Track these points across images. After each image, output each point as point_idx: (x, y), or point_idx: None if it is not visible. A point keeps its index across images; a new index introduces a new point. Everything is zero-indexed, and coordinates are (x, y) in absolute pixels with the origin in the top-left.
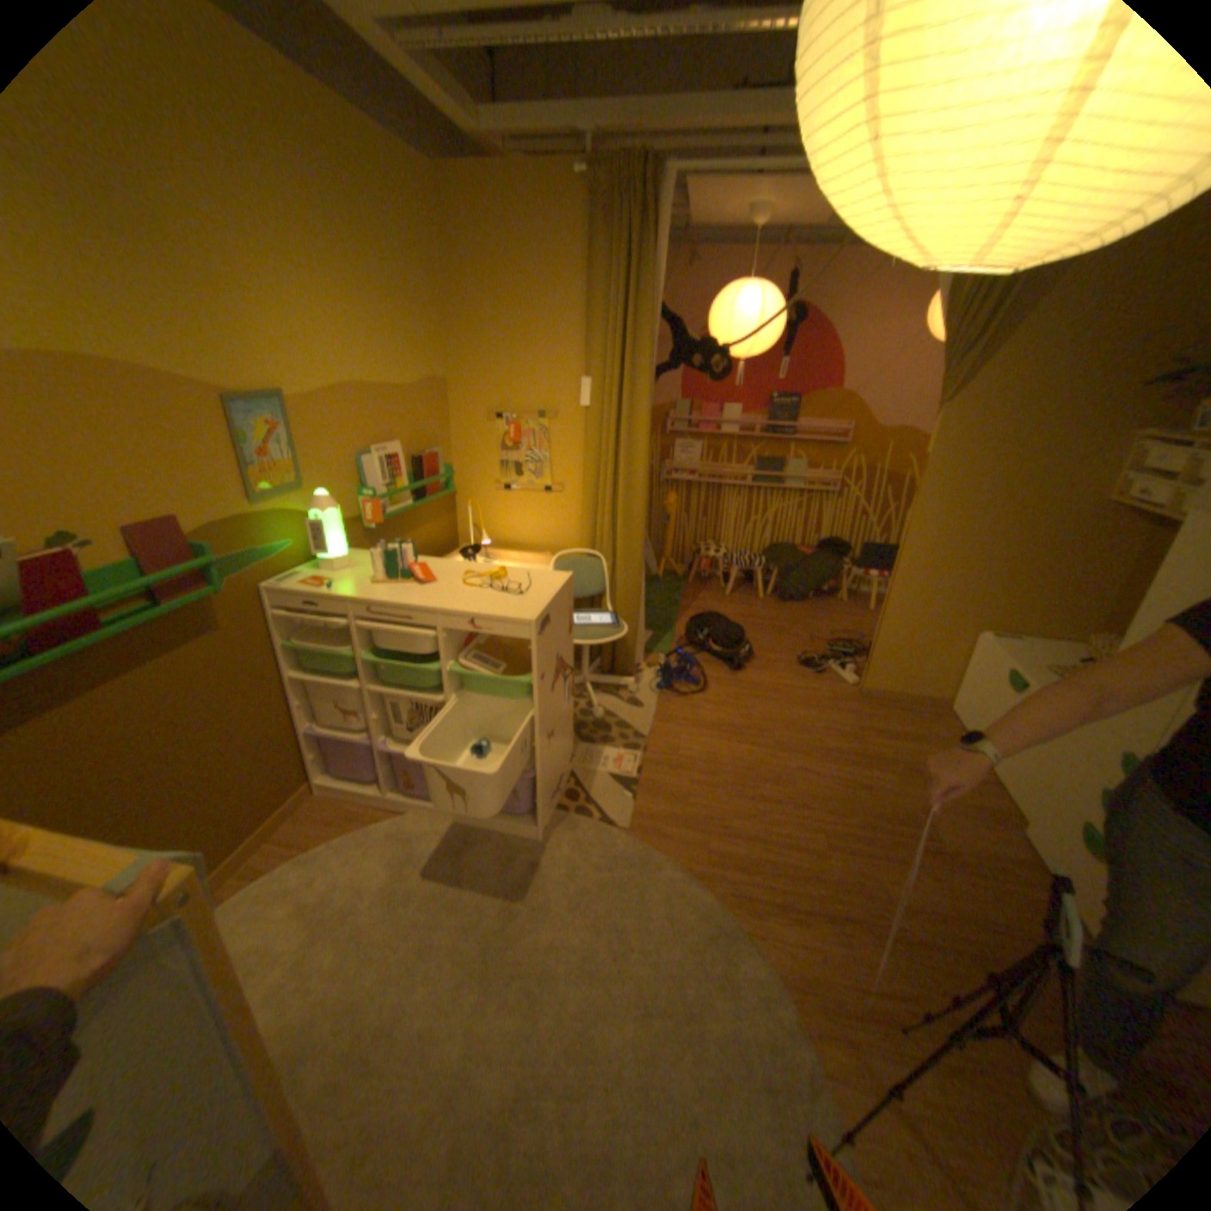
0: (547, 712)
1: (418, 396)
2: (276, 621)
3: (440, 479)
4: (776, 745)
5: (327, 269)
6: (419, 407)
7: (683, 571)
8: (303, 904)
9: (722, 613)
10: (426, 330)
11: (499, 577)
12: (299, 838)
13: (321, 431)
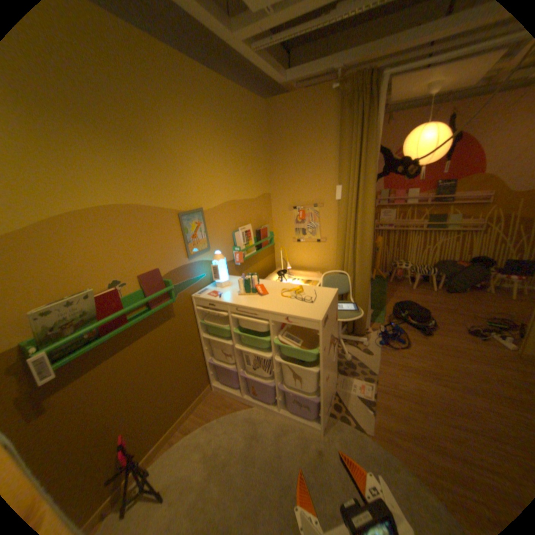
0: (326, 367)
1: (258, 202)
2: (198, 311)
3: (268, 238)
4: (464, 388)
5: (222, 152)
6: (259, 207)
7: (386, 275)
8: (205, 453)
9: (413, 299)
10: (262, 172)
11: (299, 290)
12: (205, 413)
13: (218, 223)
